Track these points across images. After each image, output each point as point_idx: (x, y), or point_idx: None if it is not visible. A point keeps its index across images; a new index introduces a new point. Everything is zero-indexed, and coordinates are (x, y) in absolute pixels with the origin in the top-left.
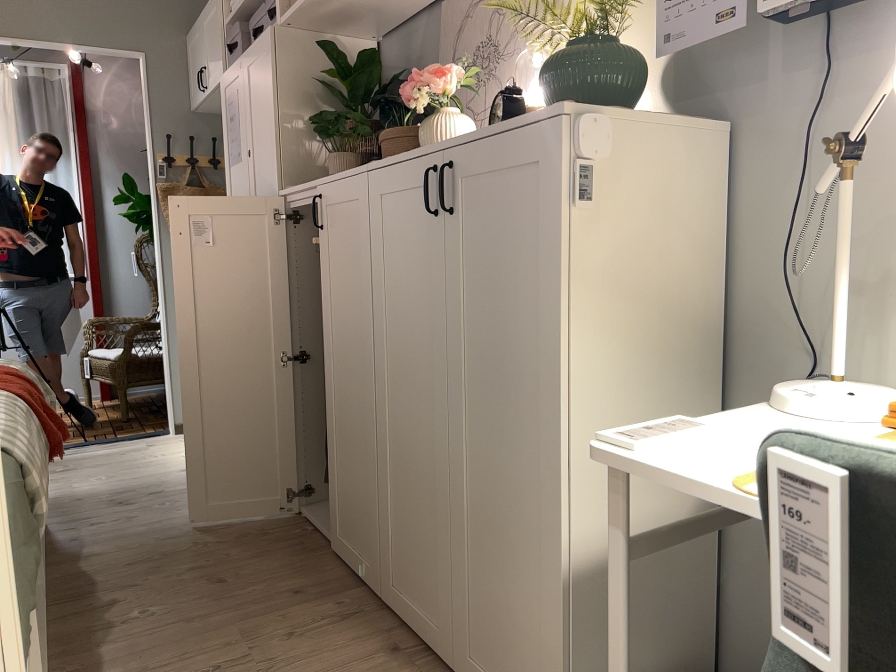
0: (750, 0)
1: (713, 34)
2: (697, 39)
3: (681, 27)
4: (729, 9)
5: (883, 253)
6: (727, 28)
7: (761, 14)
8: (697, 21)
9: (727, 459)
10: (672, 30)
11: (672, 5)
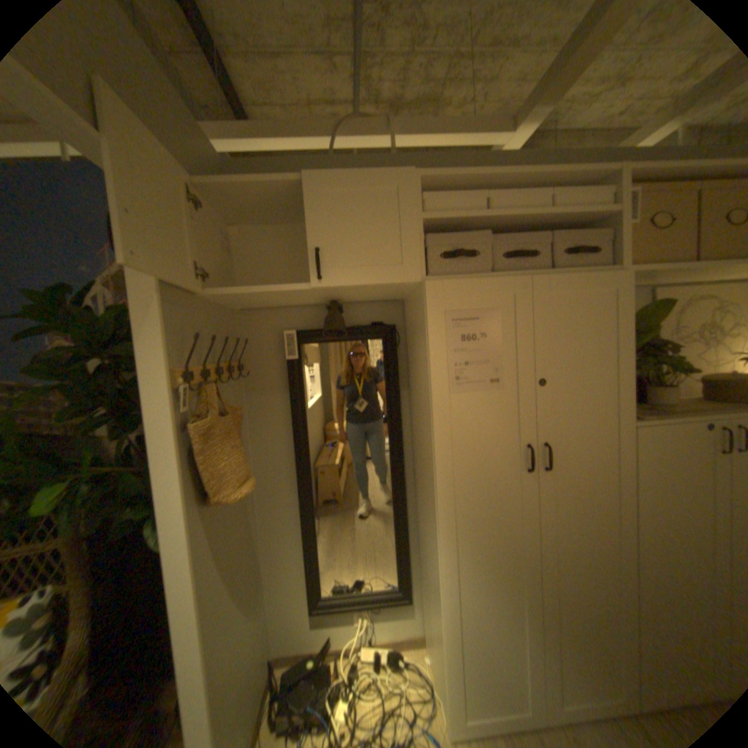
0: None
1: None
2: None
3: None
4: None
5: None
6: None
7: None
8: None
9: None
10: None
11: None
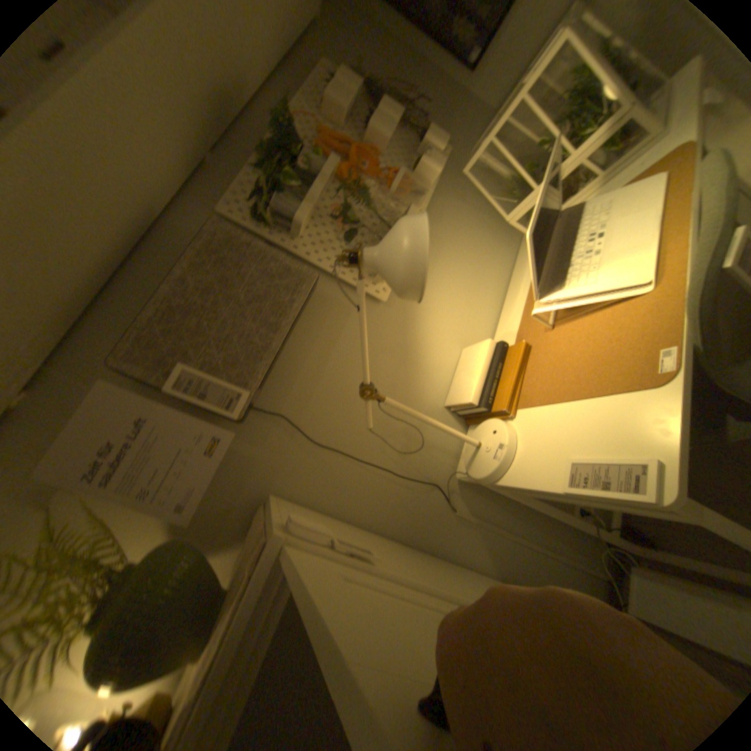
0: (216, 426)
1: (213, 464)
2: (205, 480)
3: (180, 491)
4: (206, 445)
5: (417, 405)
6: (220, 450)
7: (233, 422)
8: (189, 475)
9: (608, 437)
10: (173, 502)
11: (152, 495)
